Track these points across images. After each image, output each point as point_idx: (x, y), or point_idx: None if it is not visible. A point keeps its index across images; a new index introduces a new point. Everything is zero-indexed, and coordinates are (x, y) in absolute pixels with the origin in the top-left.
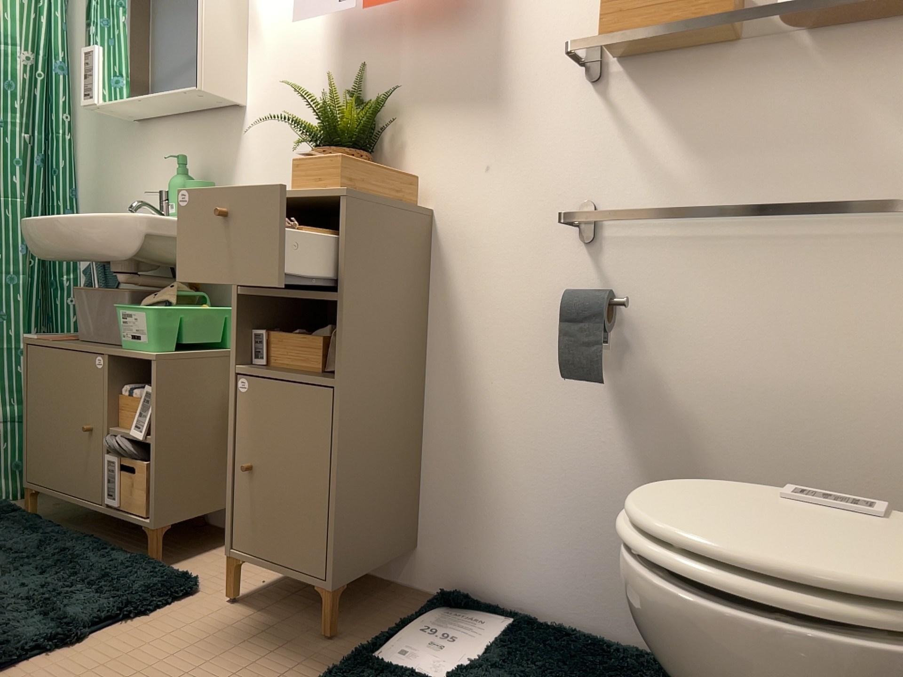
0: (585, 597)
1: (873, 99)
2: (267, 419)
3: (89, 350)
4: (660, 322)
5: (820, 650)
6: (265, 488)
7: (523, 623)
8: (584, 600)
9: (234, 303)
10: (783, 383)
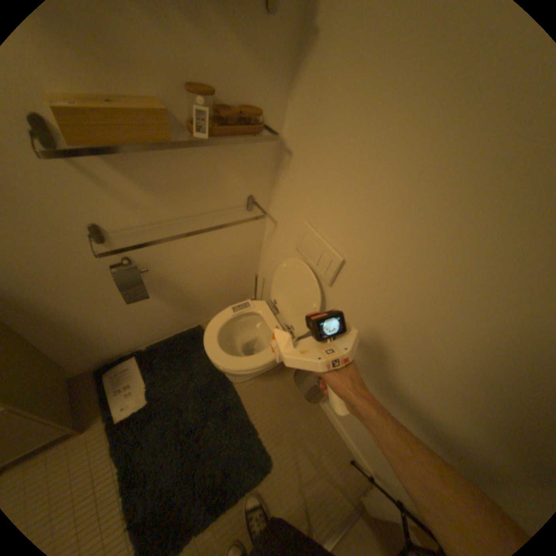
0: (153, 334)
1: (225, 163)
2: None
3: None
4: (155, 259)
5: (272, 362)
6: None
7: (139, 357)
8: (153, 335)
9: None
10: (205, 261)
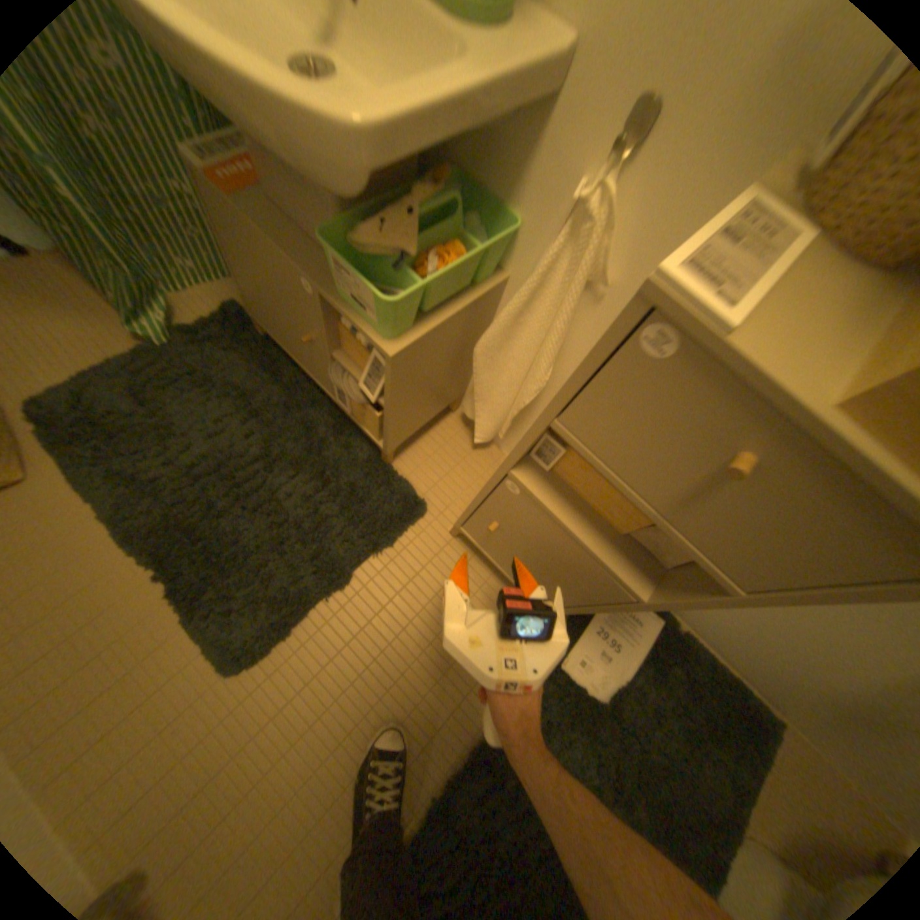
0: (734, 645)
1: None
2: (536, 529)
3: (292, 260)
4: None
5: None
6: (512, 544)
7: (675, 636)
8: (732, 645)
9: (542, 426)
10: None
